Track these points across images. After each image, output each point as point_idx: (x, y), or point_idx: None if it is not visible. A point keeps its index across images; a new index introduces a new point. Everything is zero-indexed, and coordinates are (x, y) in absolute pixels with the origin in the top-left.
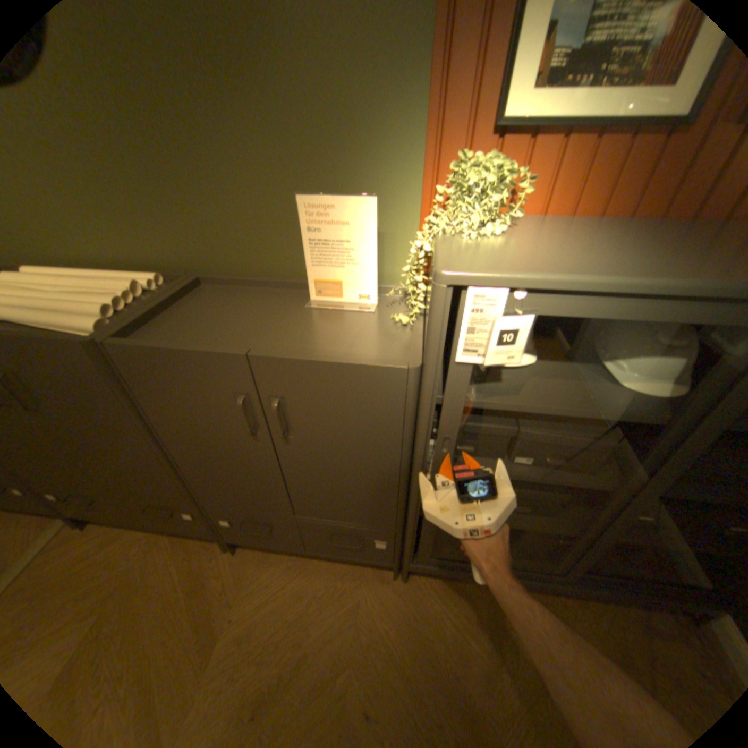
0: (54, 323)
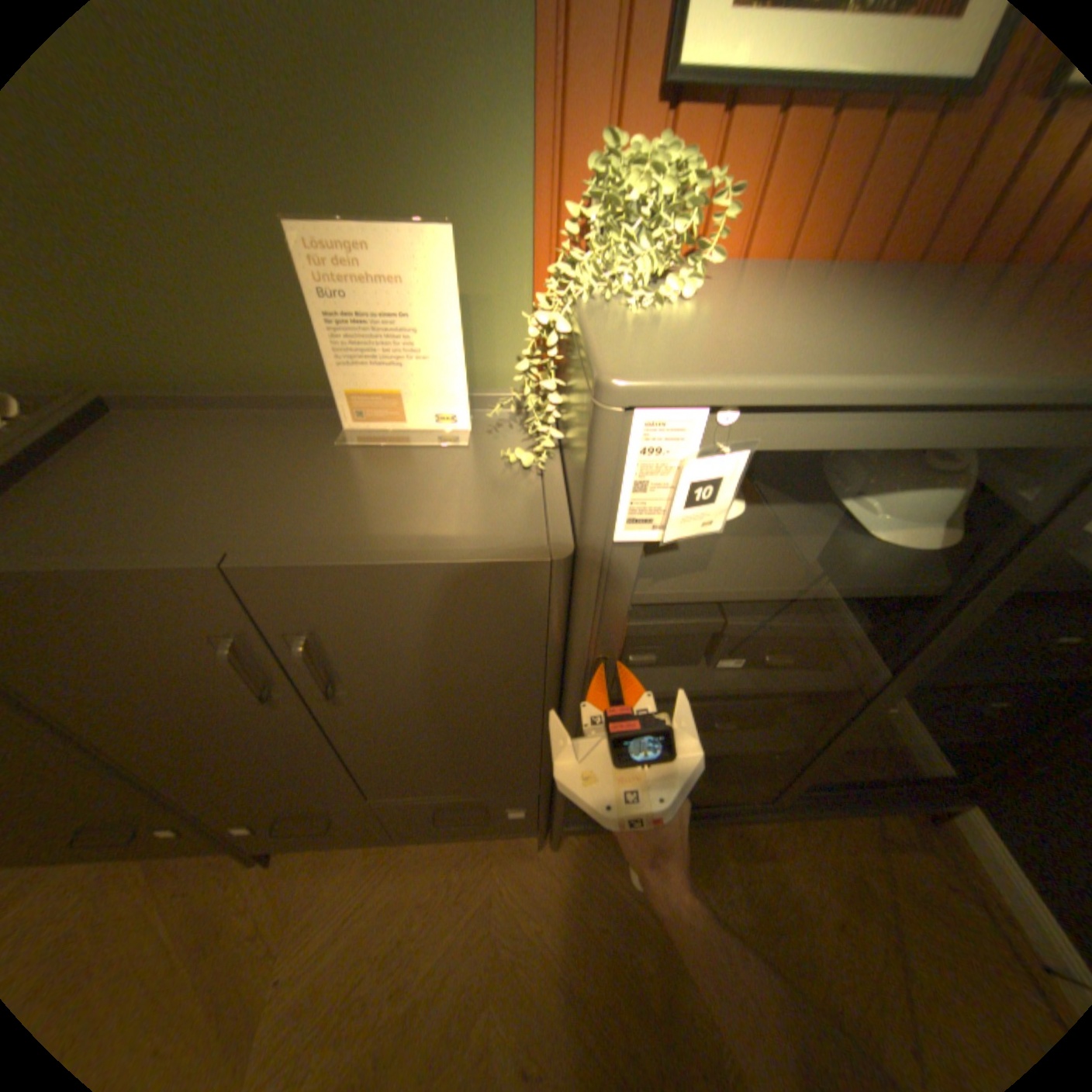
0: None
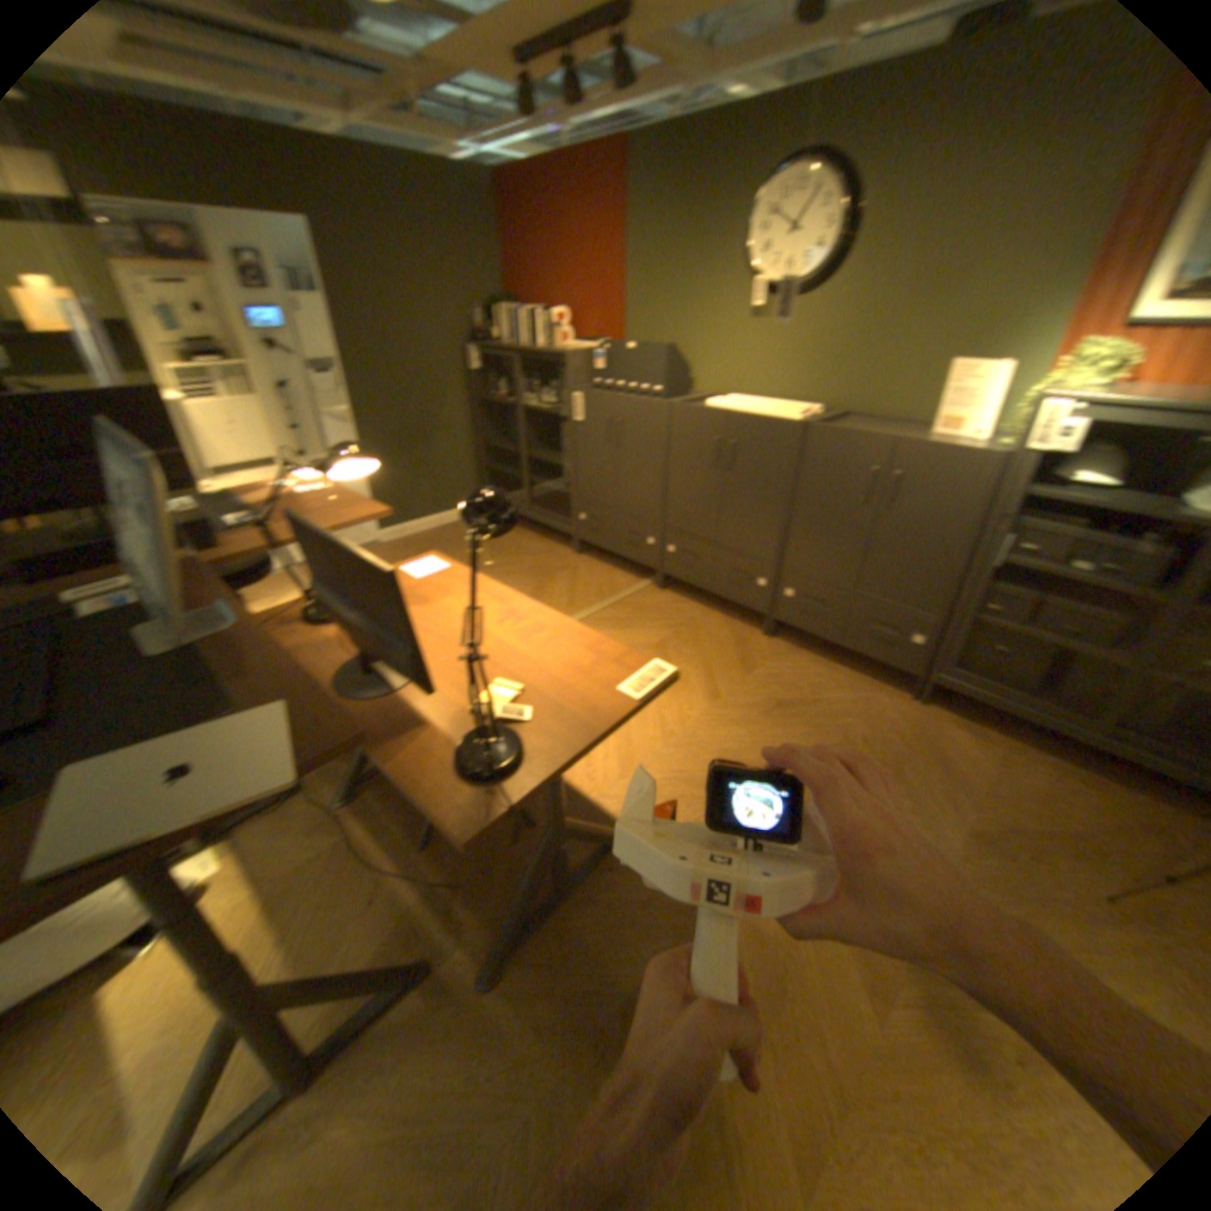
0: (778, 416)
